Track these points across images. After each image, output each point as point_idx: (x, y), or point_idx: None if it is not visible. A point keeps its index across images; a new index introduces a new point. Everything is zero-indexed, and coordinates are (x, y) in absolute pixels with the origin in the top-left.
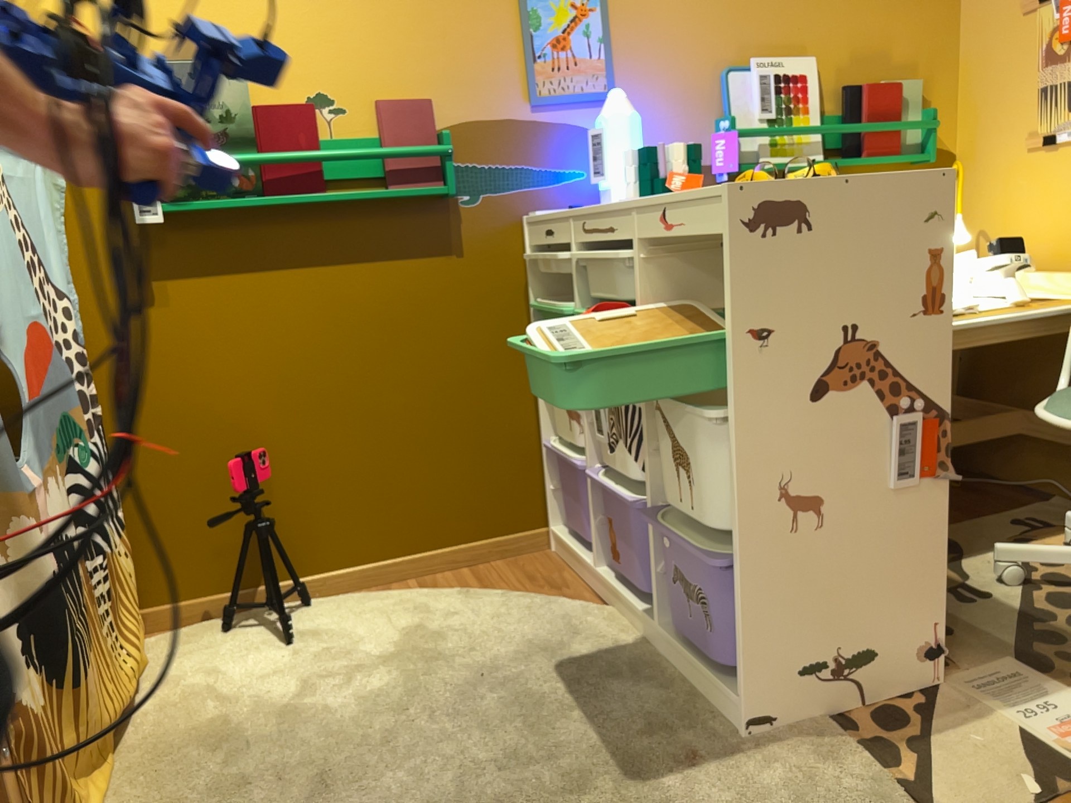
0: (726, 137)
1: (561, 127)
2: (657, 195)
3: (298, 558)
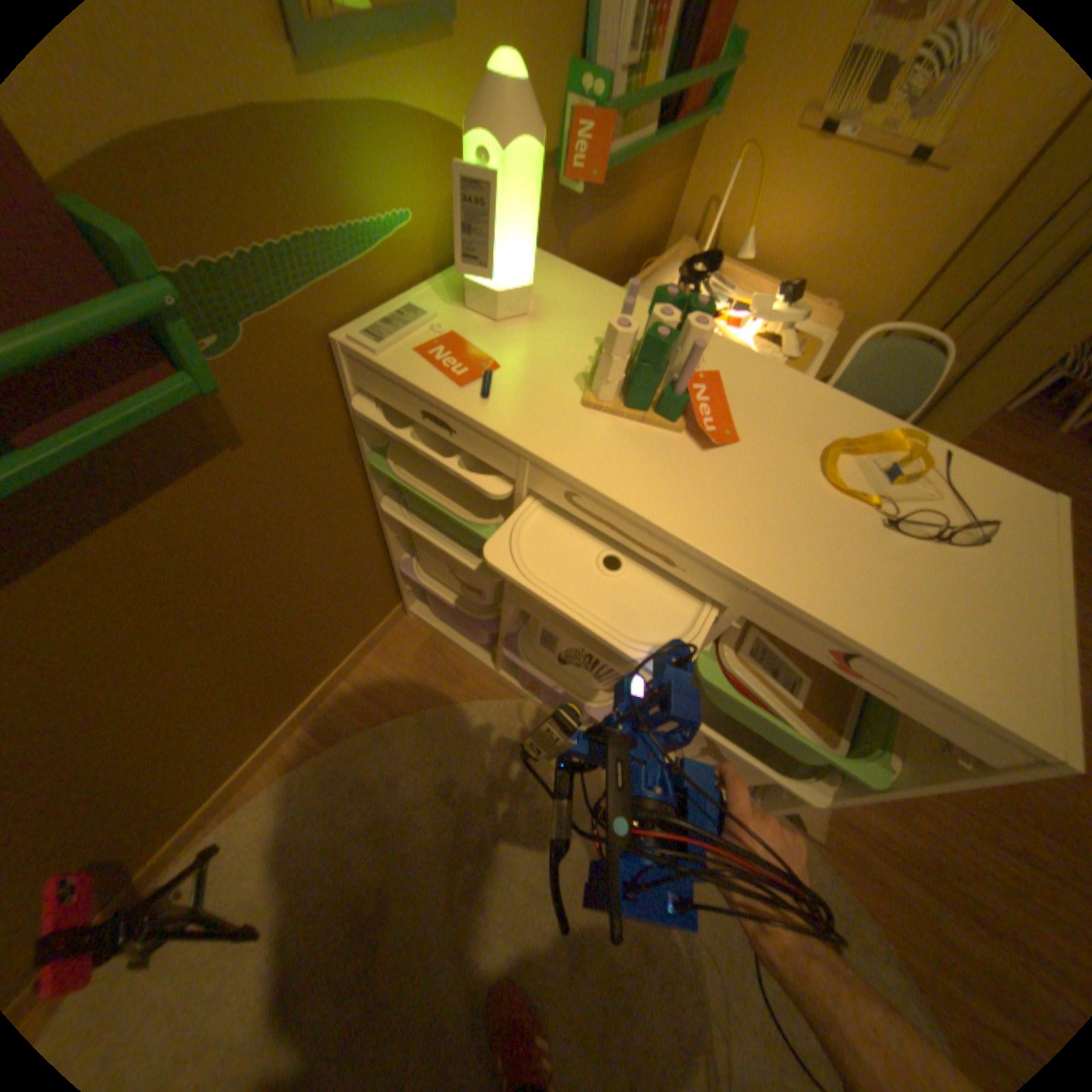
0: (599, 116)
1: (367, 109)
2: (675, 419)
3: (169, 828)
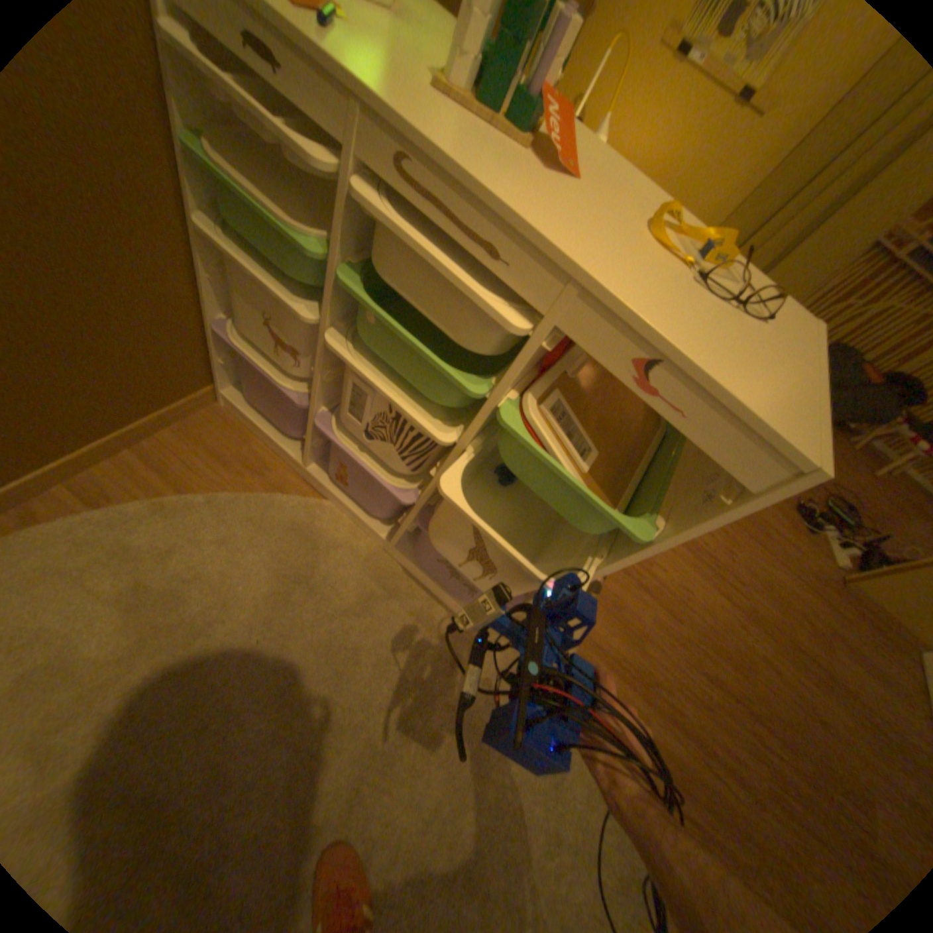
0: None
1: None
2: (523, 126)
3: None
